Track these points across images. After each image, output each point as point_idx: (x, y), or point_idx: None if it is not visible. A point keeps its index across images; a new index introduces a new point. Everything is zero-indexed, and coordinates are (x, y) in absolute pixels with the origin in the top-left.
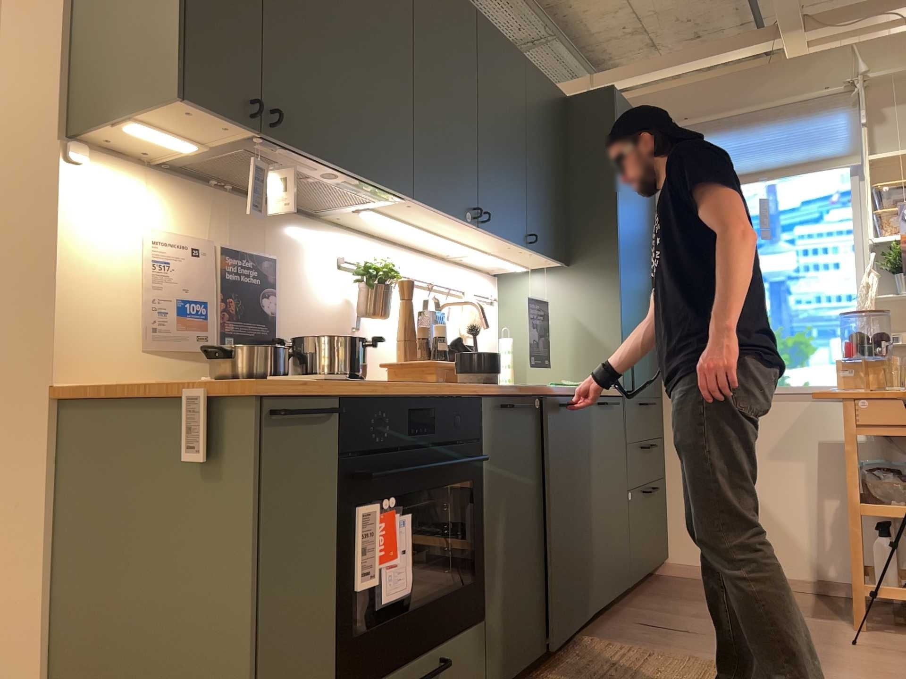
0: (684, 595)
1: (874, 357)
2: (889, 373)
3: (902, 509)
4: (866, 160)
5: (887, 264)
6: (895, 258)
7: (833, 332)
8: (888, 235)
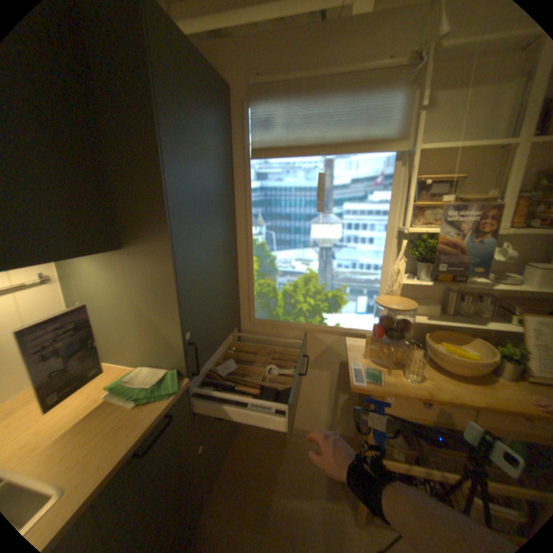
0: (248, 468)
1: (397, 341)
2: (408, 357)
3: (402, 467)
4: (420, 148)
5: (413, 250)
6: (425, 251)
7: (360, 289)
8: (420, 225)
